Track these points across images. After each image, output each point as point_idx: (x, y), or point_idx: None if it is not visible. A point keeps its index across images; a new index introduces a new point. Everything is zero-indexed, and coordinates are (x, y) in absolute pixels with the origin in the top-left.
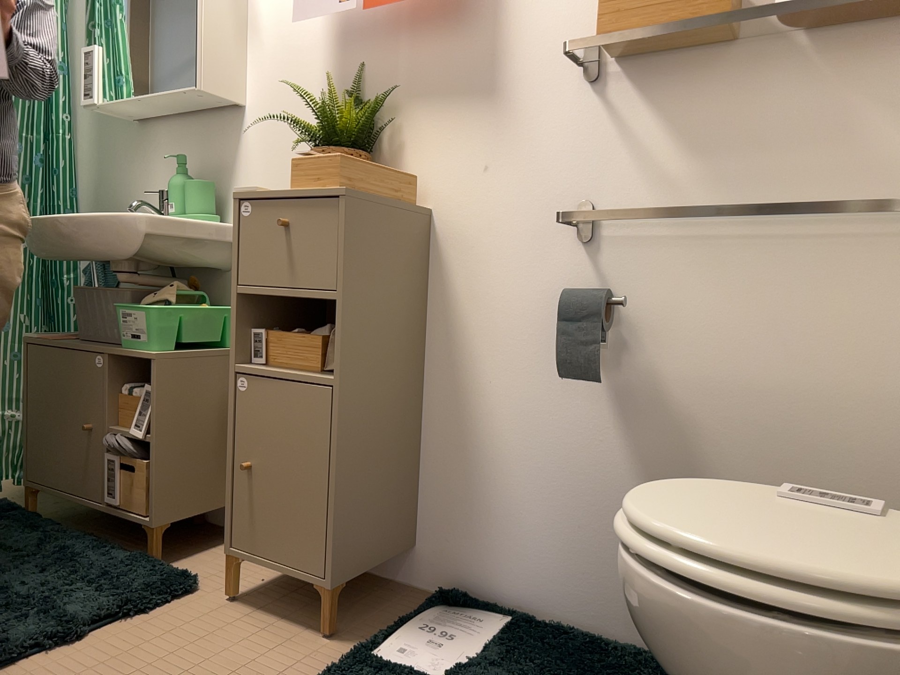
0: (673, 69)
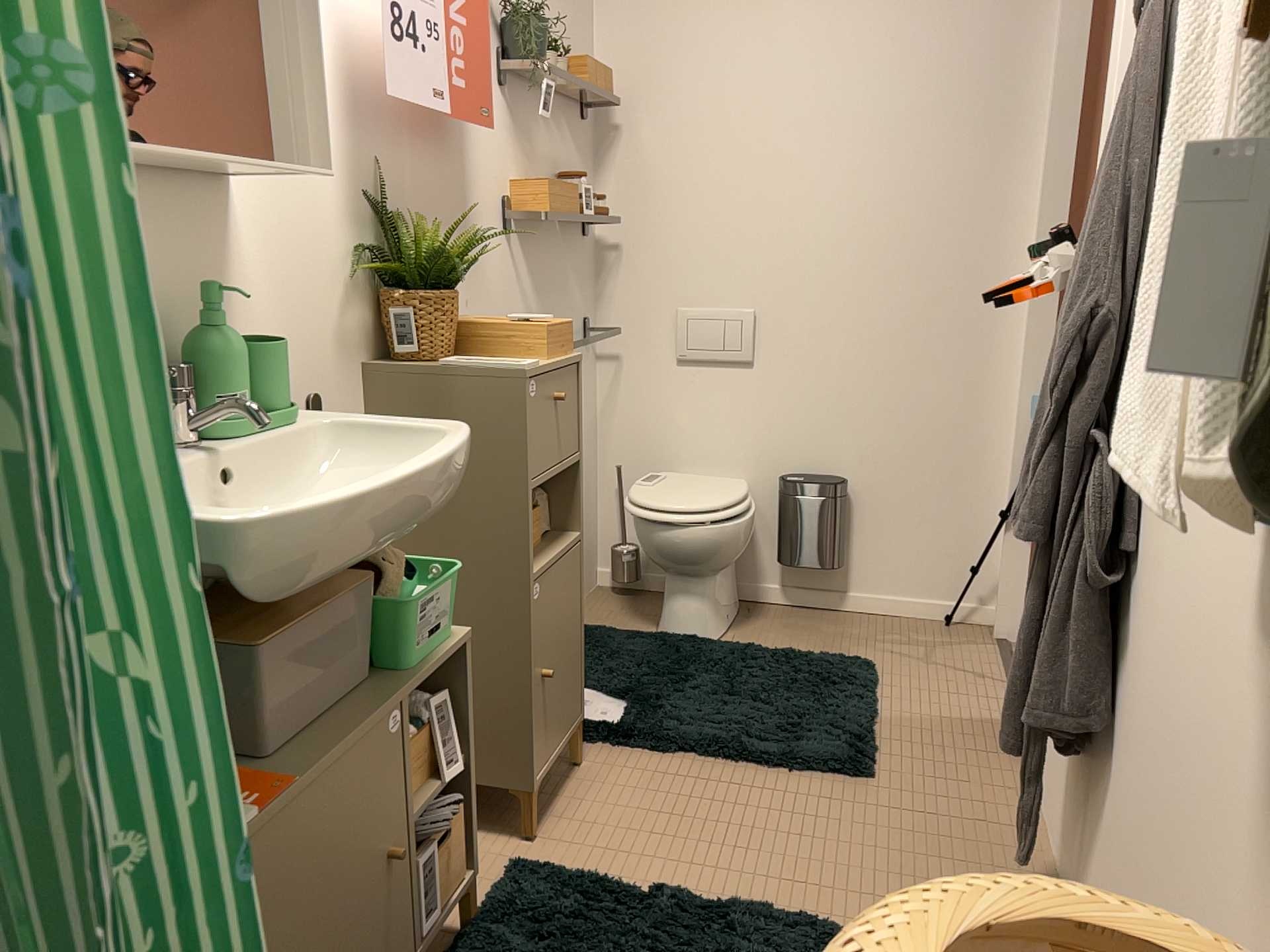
0: (532, 237)
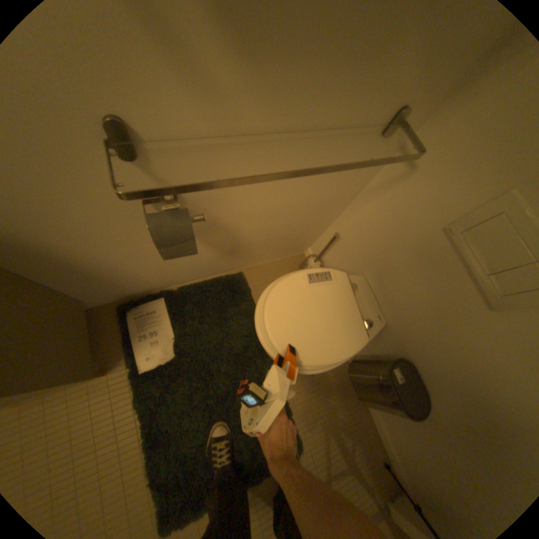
0: None
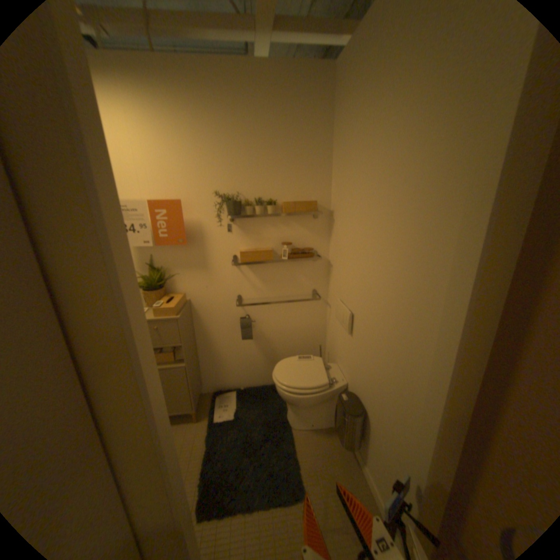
0: (257, 264)
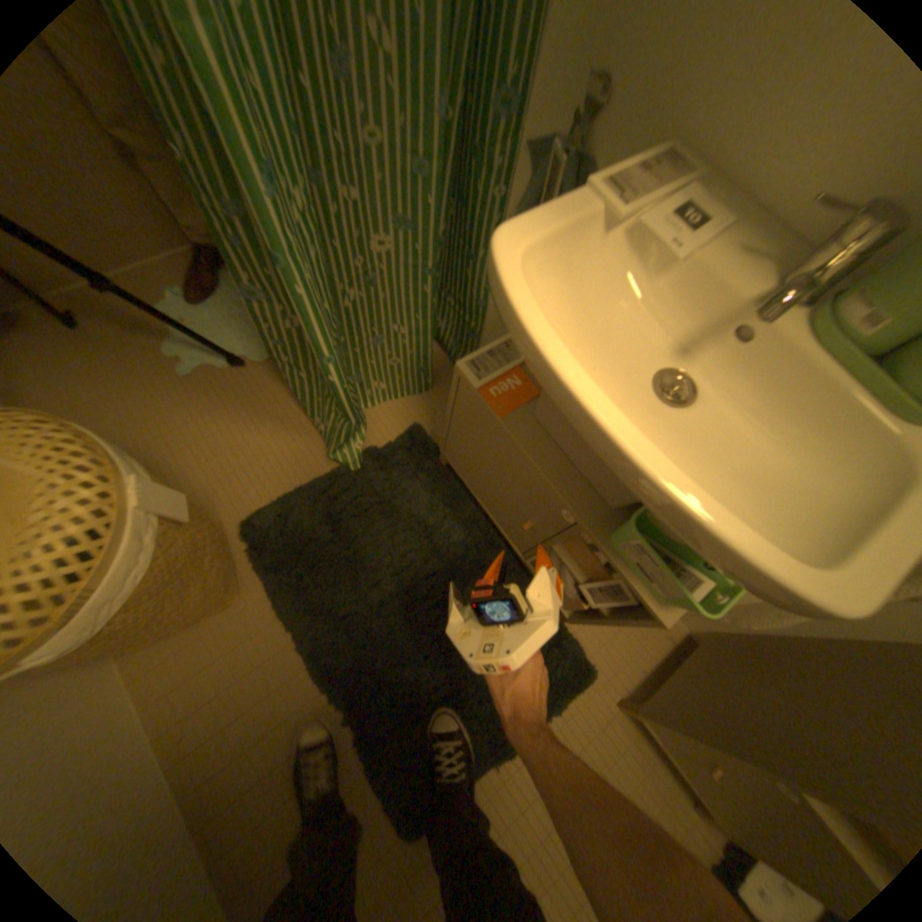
0: None
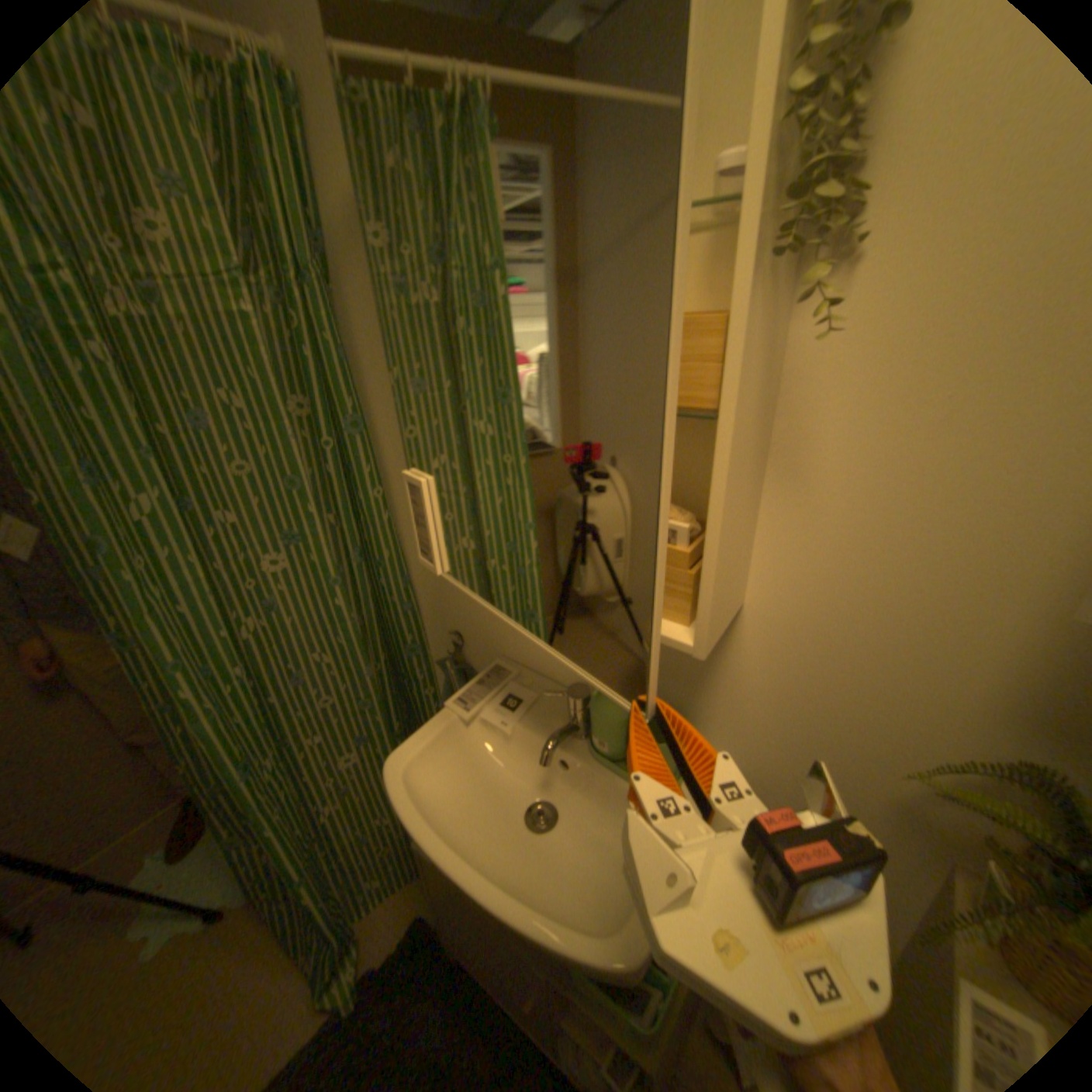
0: None
